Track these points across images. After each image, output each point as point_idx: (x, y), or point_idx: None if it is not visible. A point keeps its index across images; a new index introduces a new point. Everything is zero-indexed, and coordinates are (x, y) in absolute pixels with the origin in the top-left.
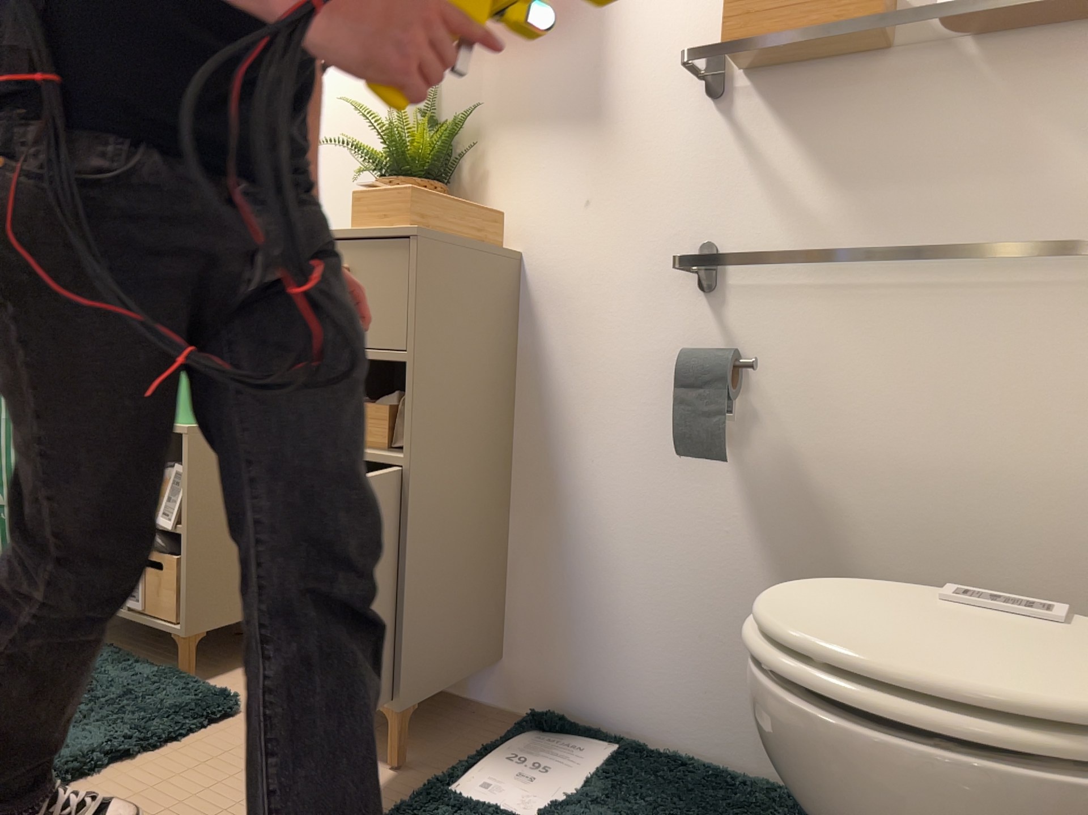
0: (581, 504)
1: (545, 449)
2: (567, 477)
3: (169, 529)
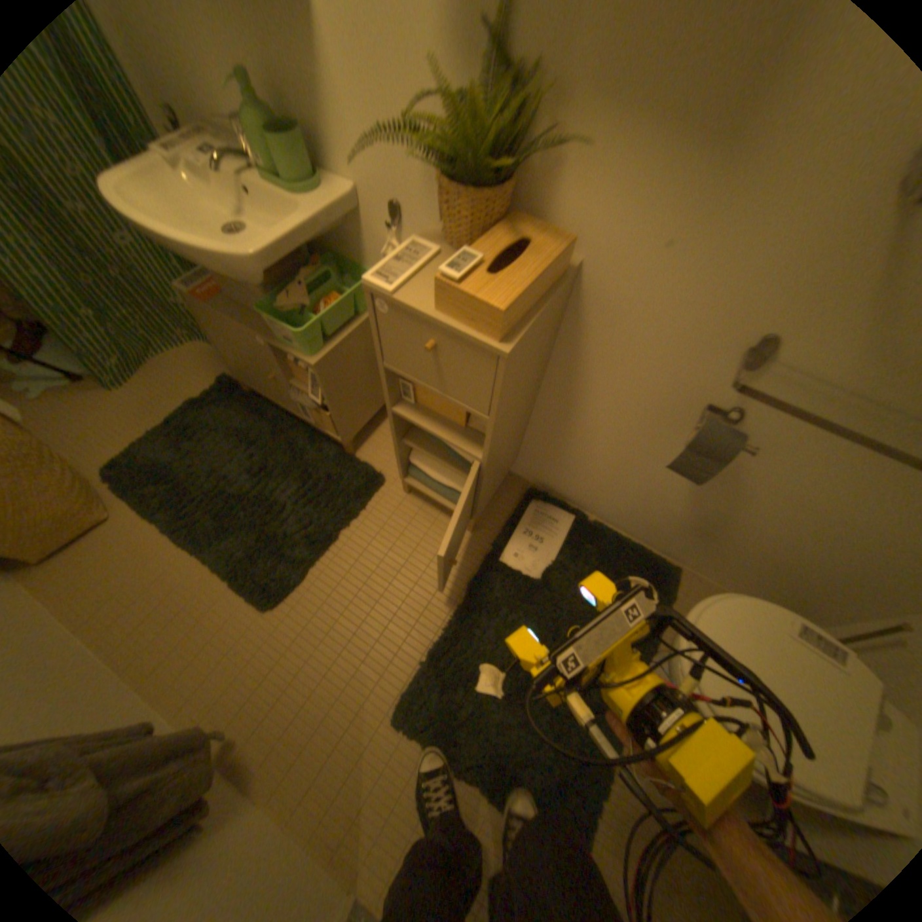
0: (582, 431)
1: (565, 397)
2: (577, 416)
3: (313, 397)
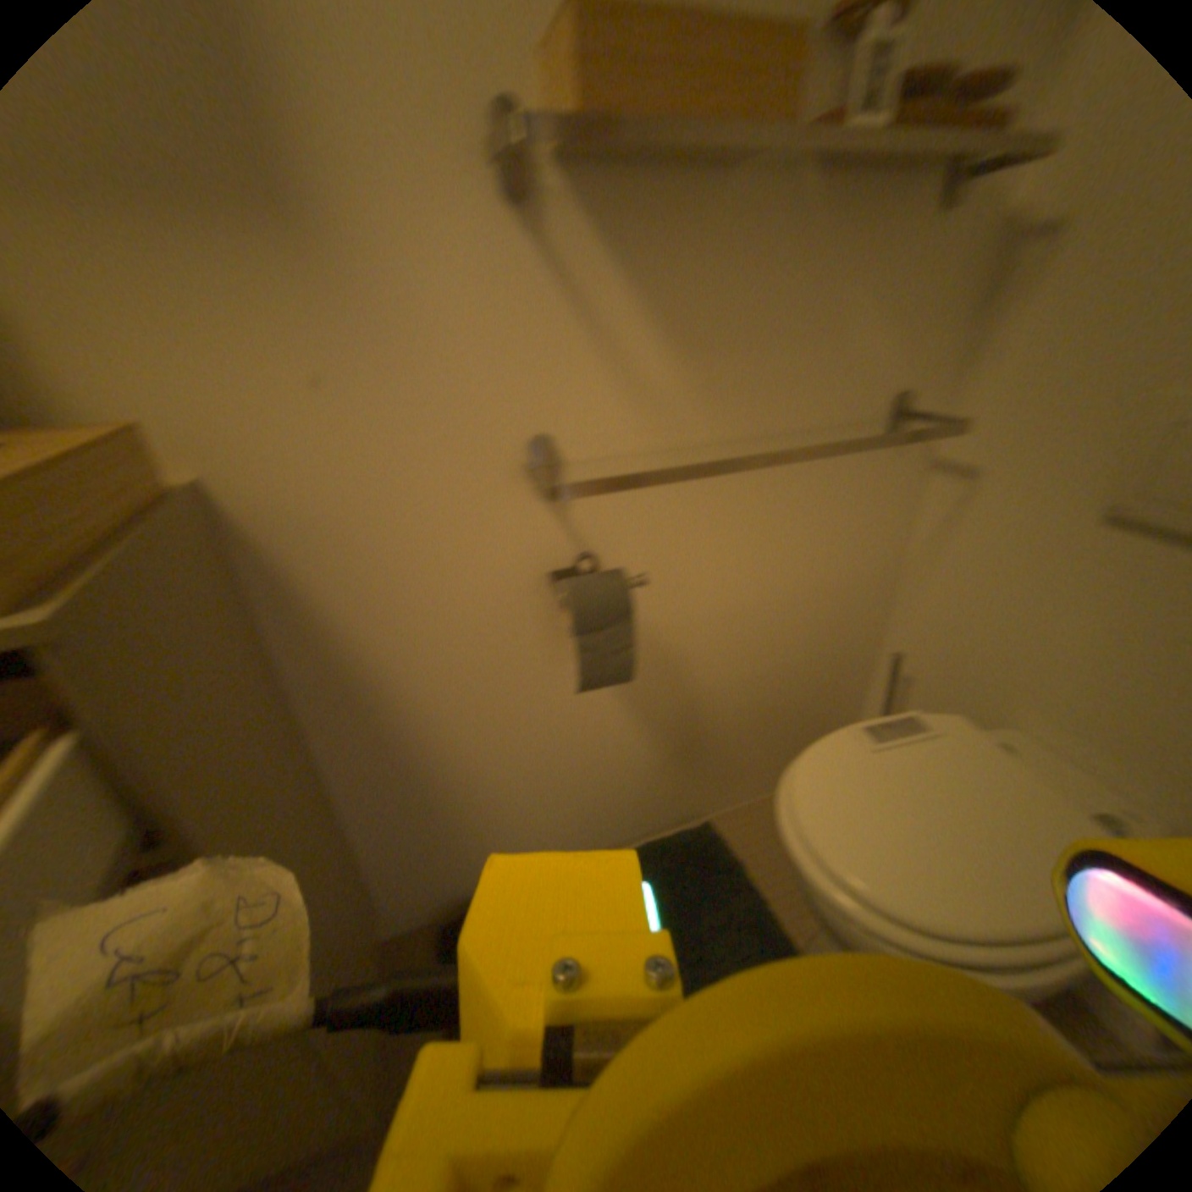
0: (443, 753)
1: (373, 723)
2: (416, 737)
3: None
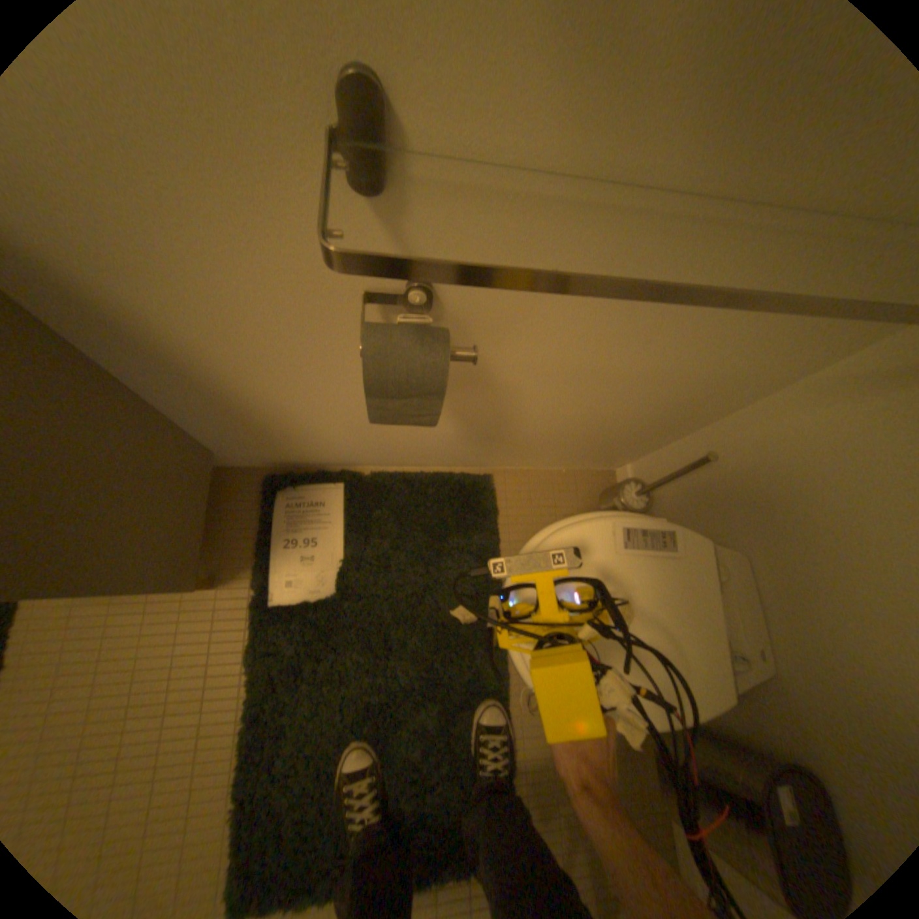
0: (240, 395)
1: (150, 361)
2: (207, 380)
3: None
